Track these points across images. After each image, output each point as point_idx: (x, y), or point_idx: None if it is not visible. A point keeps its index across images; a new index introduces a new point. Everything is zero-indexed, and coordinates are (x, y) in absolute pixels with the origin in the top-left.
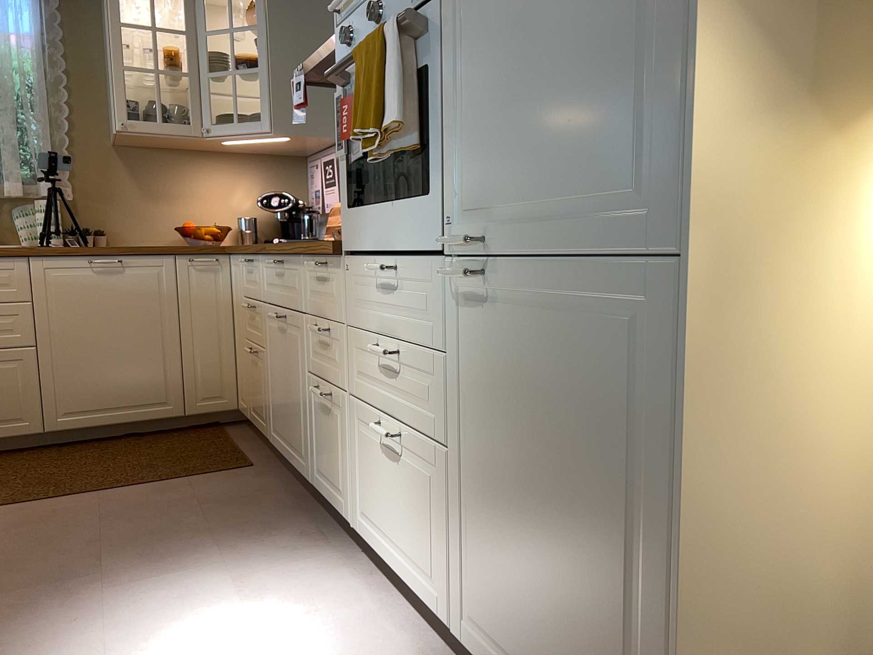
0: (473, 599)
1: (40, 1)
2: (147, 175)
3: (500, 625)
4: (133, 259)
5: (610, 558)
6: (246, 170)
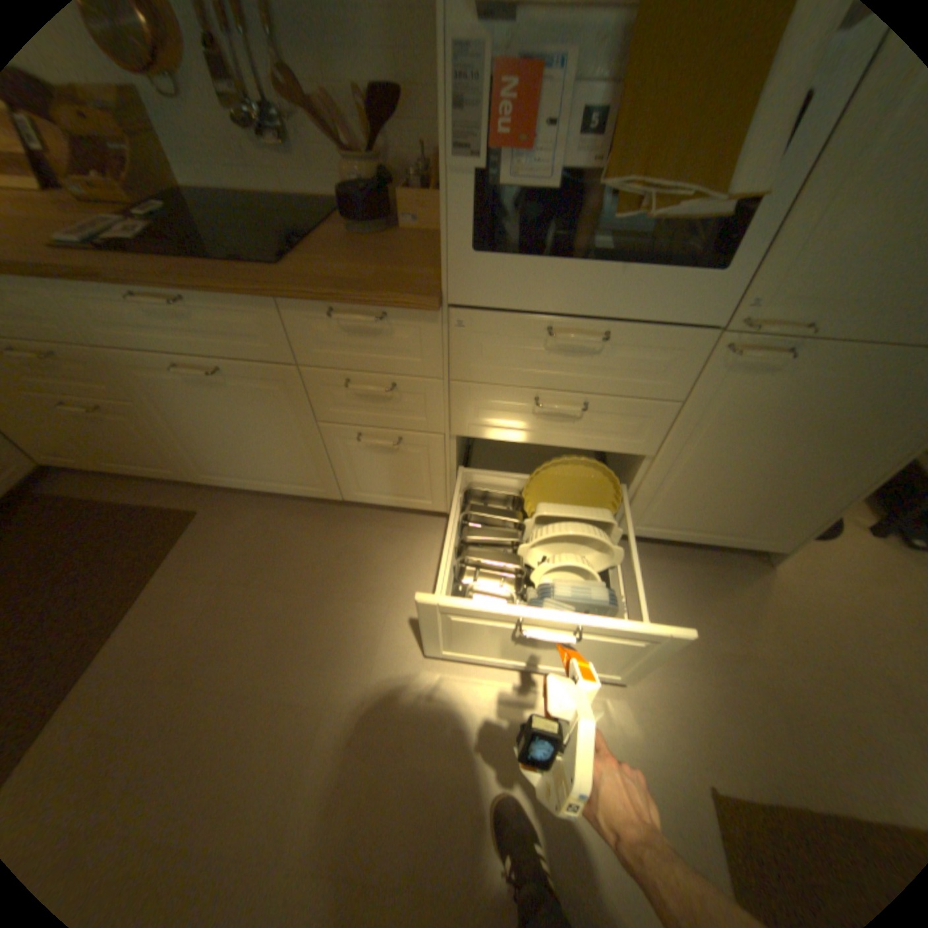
0: (648, 515)
1: None
2: None
3: (679, 519)
4: None
5: (819, 481)
6: None
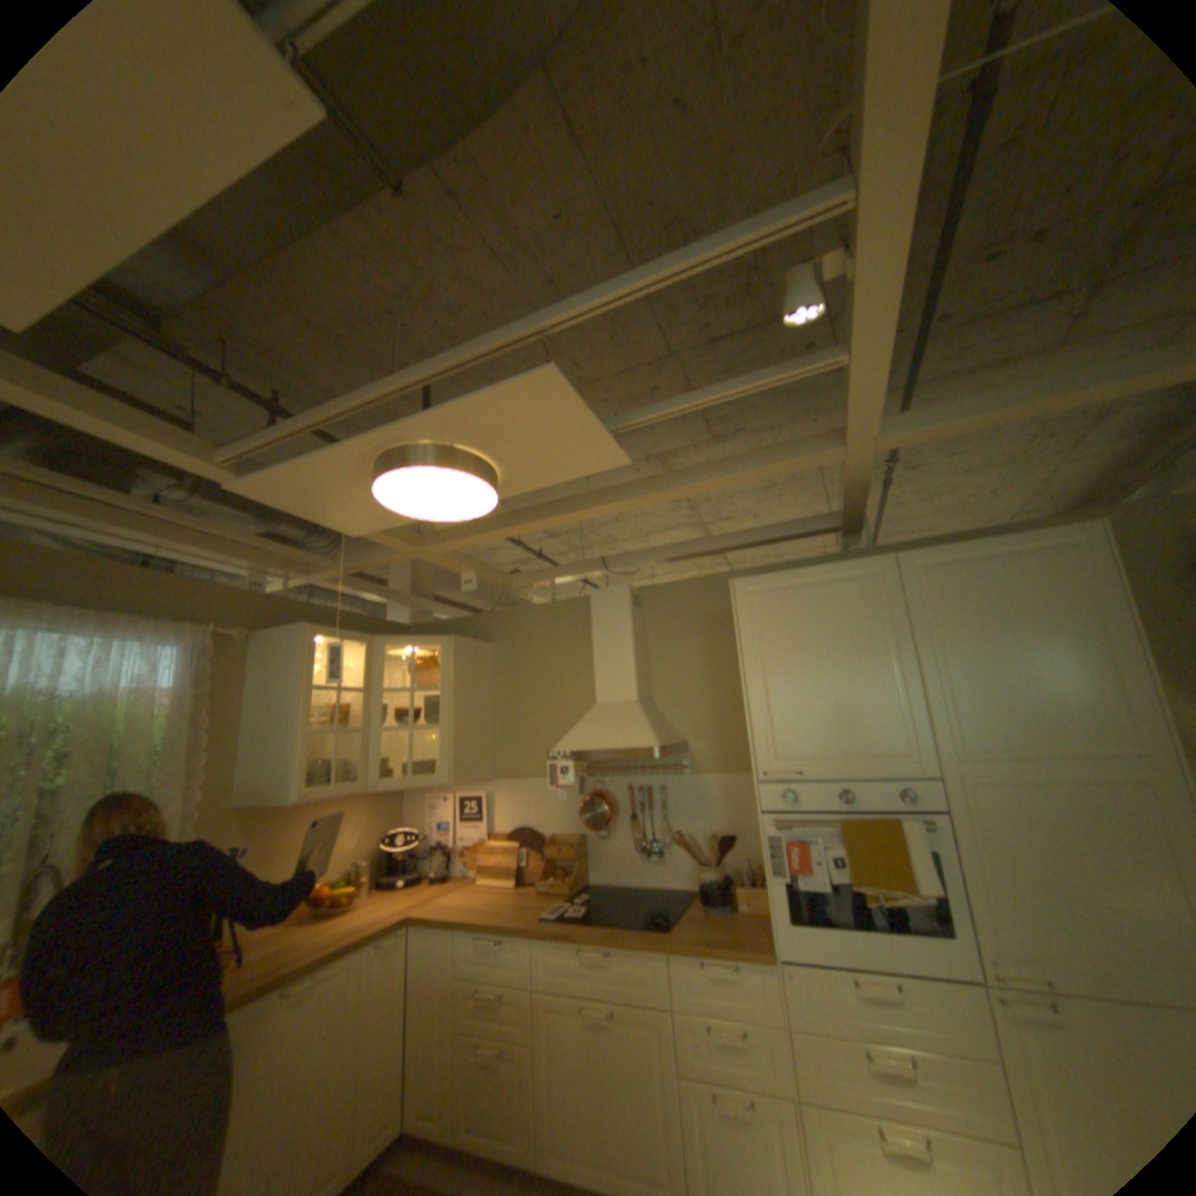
0: None
1: (185, 653)
2: (262, 839)
3: None
4: (325, 973)
5: None
6: (355, 809)
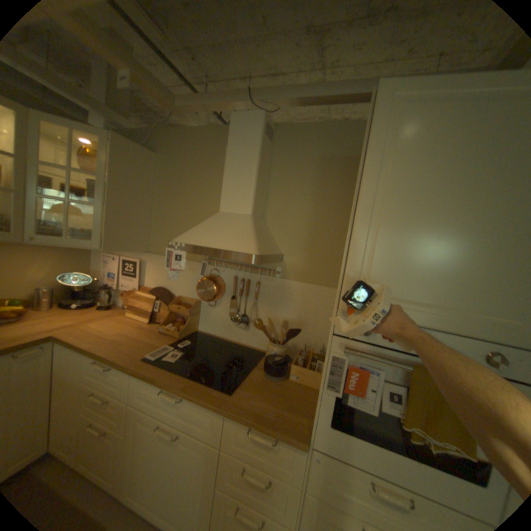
0: None
1: None
2: None
3: None
4: None
5: None
6: (43, 252)
